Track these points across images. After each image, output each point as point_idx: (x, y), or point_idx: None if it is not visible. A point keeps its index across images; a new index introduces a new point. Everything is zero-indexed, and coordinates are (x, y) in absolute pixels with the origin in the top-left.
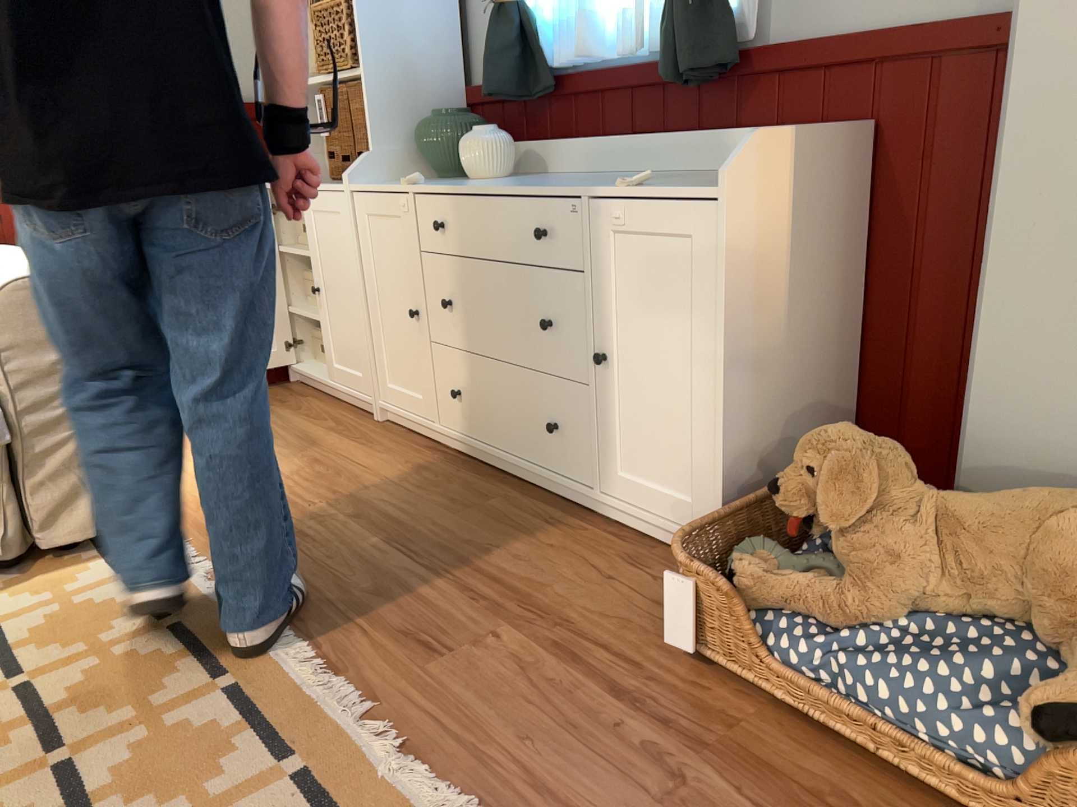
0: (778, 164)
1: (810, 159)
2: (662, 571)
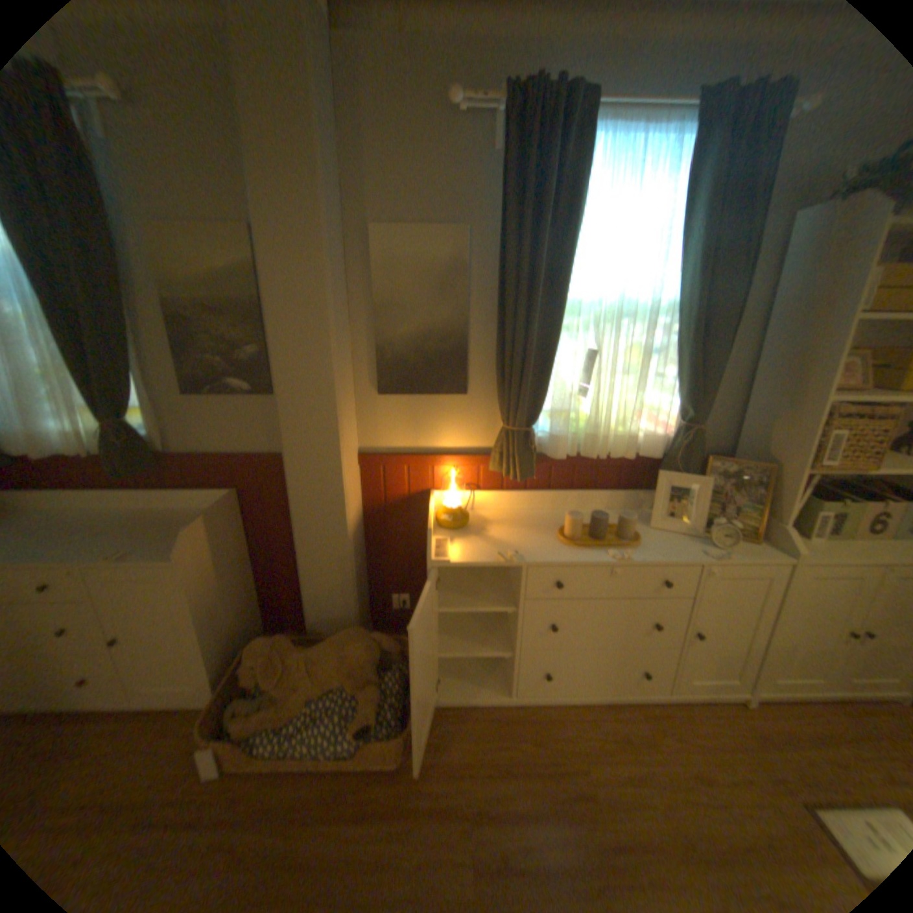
0: (199, 535)
1: (213, 523)
2: (184, 732)
